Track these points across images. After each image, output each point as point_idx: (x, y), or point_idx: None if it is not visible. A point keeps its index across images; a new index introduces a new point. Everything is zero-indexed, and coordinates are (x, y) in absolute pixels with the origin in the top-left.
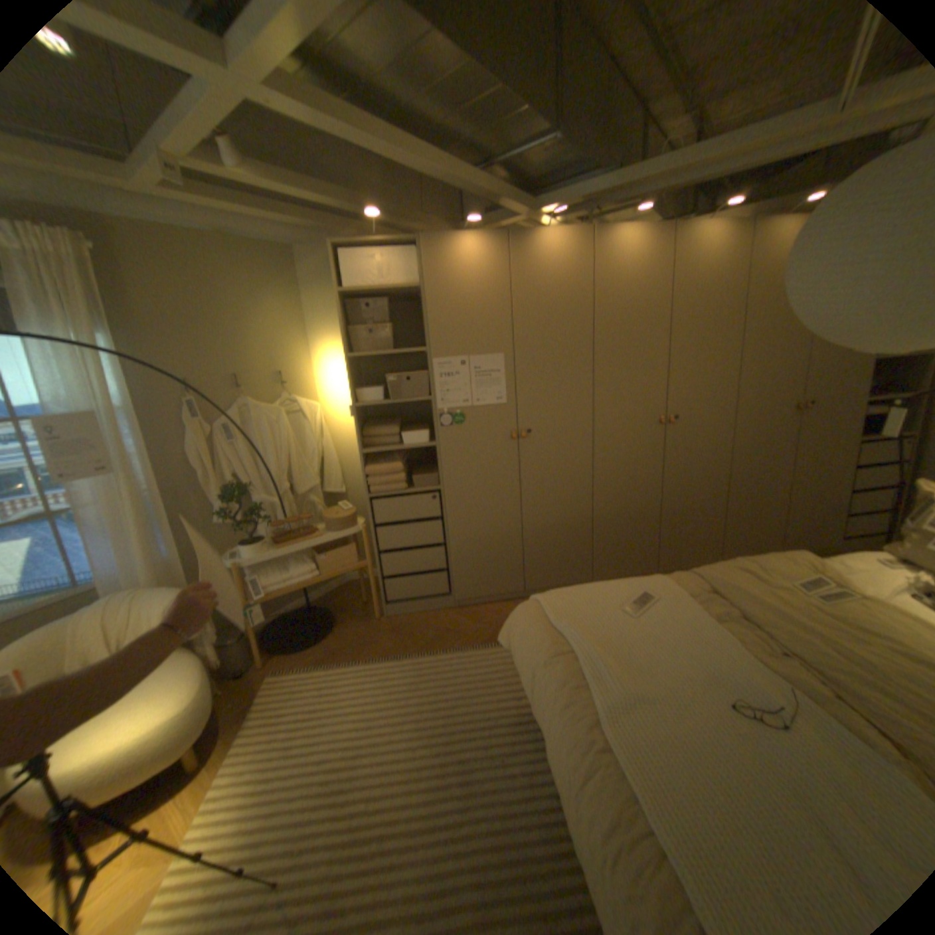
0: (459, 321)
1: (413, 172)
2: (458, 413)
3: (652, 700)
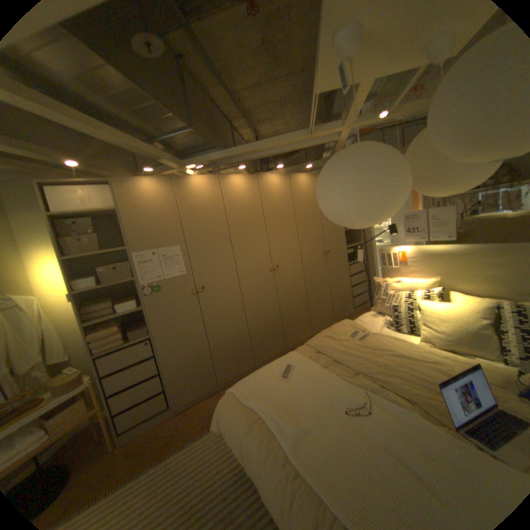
0: (147, 229)
1: (101, 142)
2: (155, 285)
3: (309, 428)
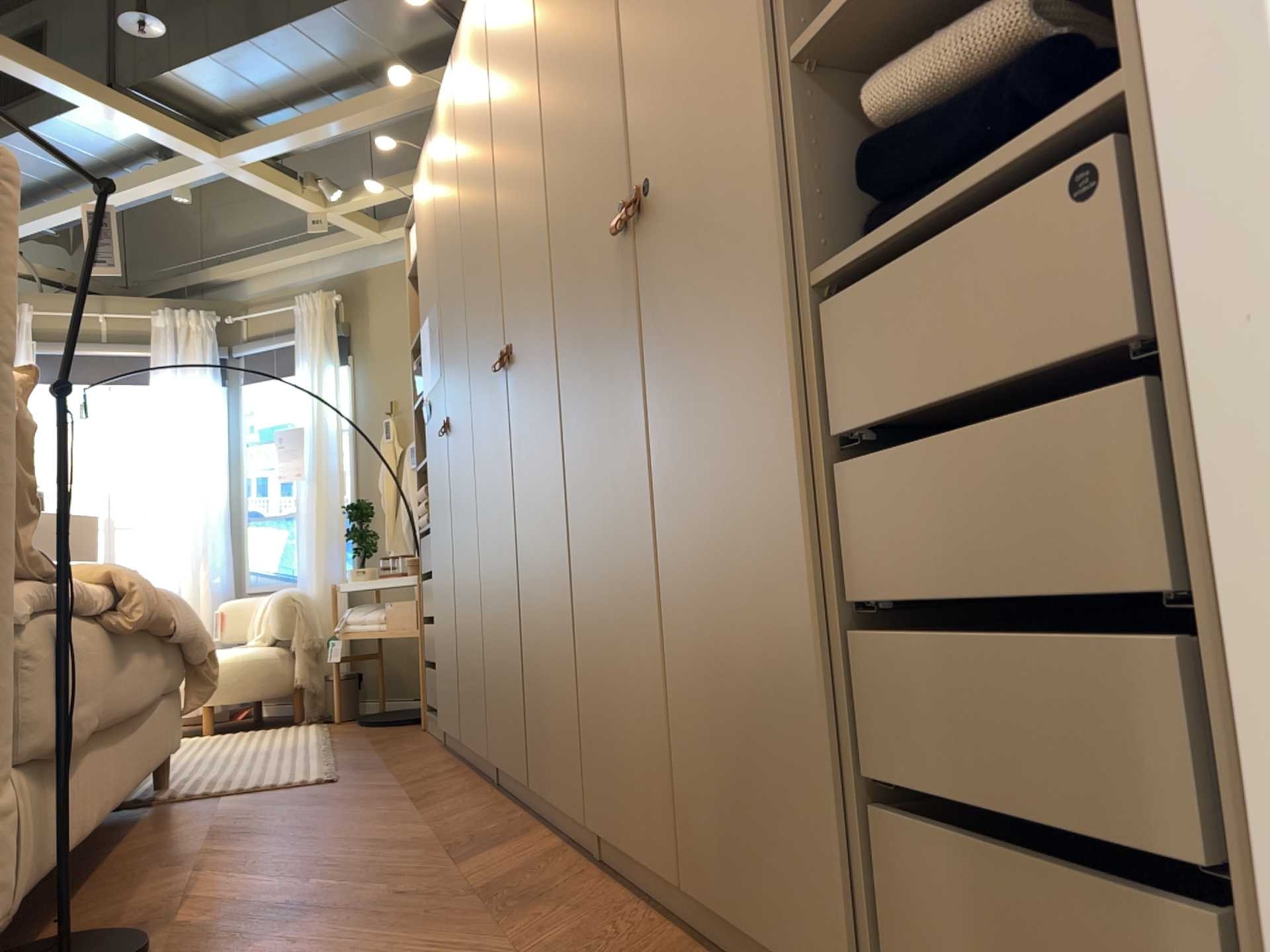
0: (431, 274)
1: None
2: (435, 401)
3: None
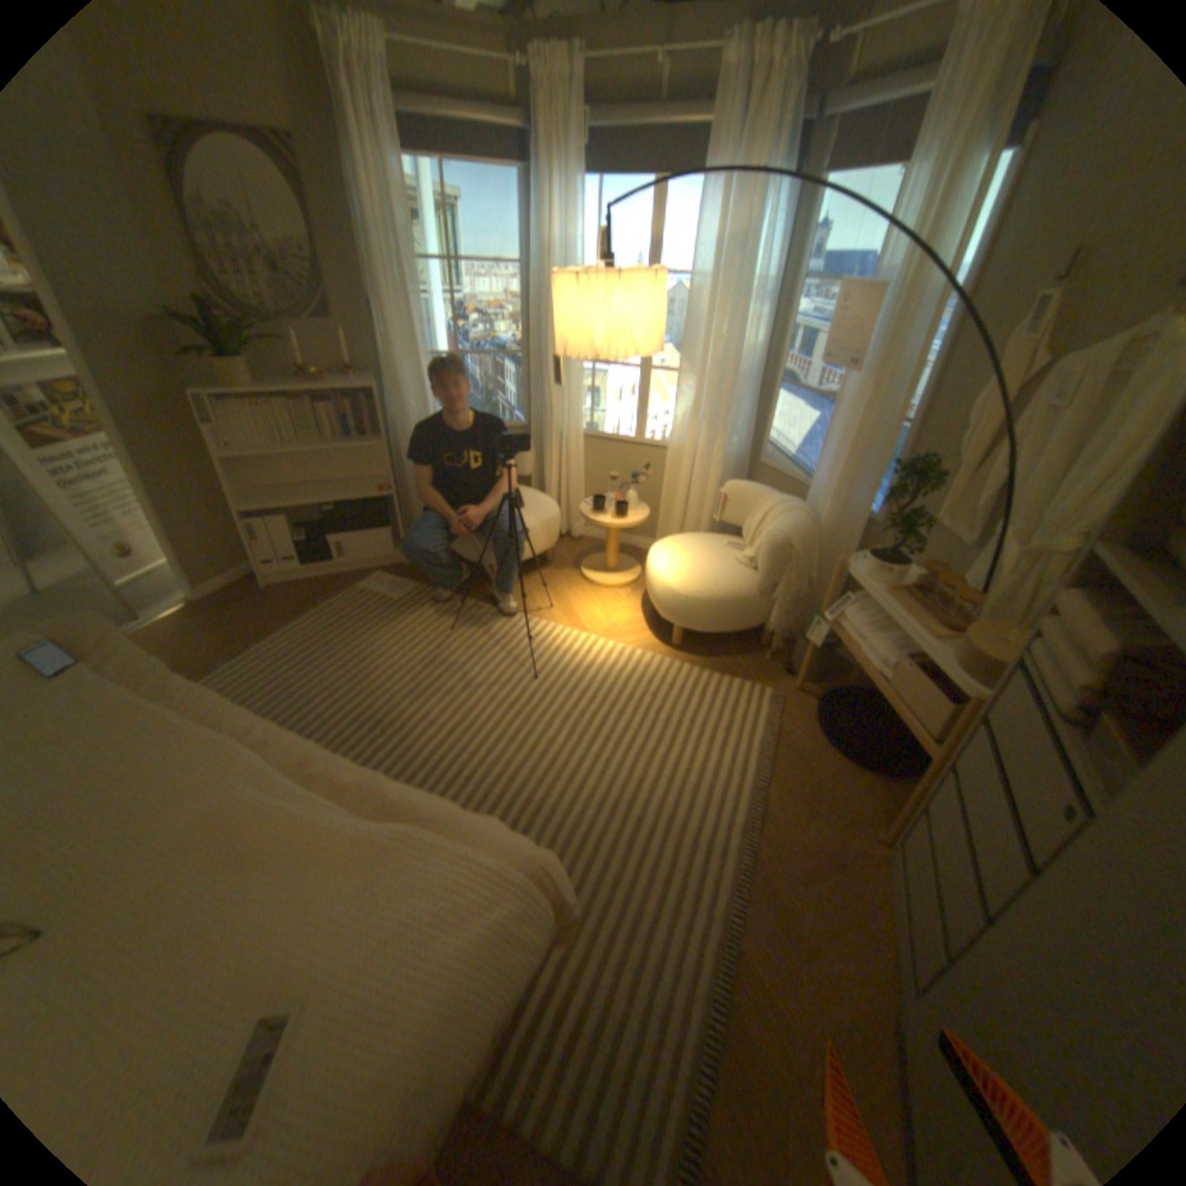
0: None
1: None
2: None
3: (187, 836)
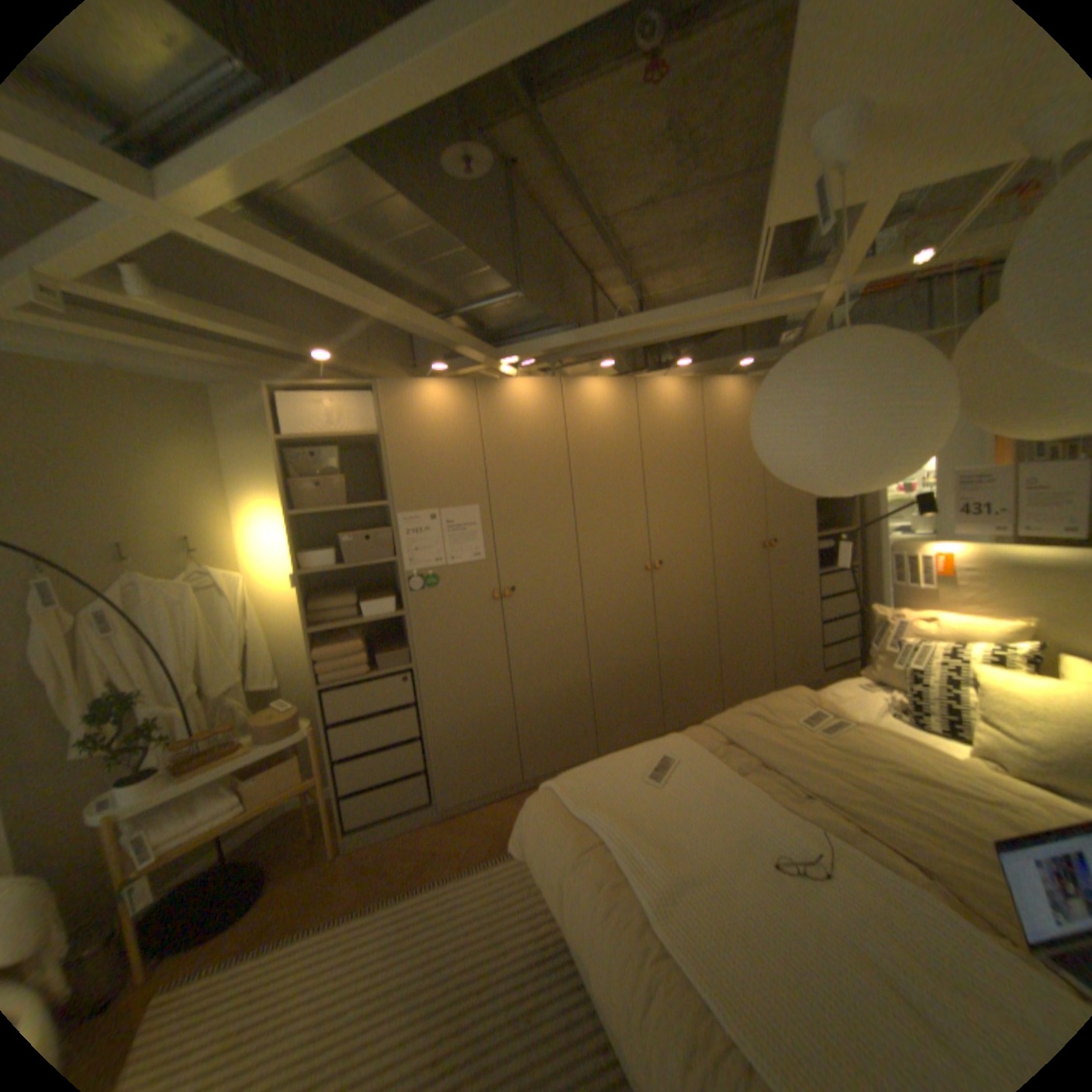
0: (427, 471)
1: (366, 317)
2: (431, 574)
3: (697, 881)
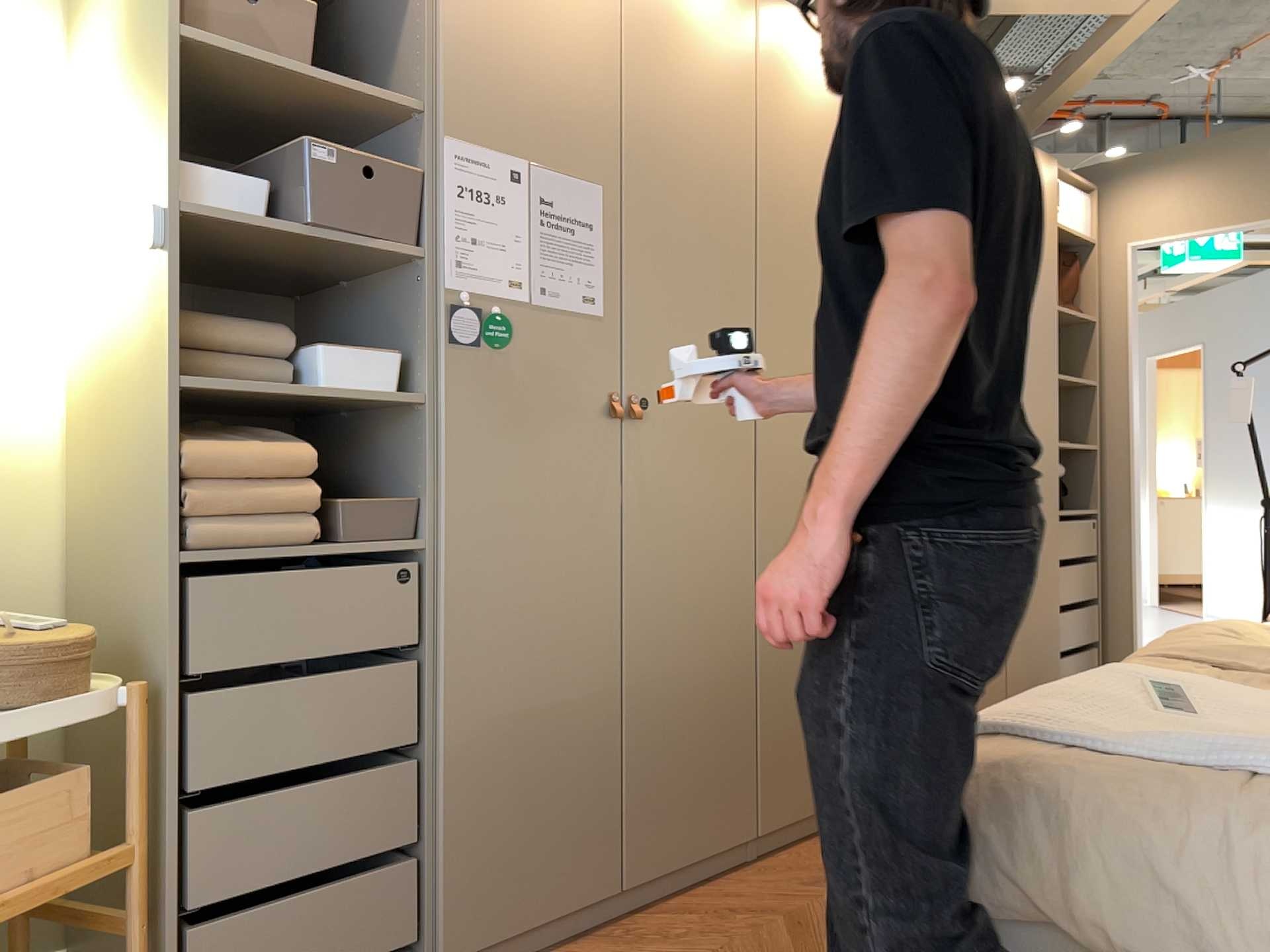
0: (514, 63)
1: None
2: (494, 311)
3: None
